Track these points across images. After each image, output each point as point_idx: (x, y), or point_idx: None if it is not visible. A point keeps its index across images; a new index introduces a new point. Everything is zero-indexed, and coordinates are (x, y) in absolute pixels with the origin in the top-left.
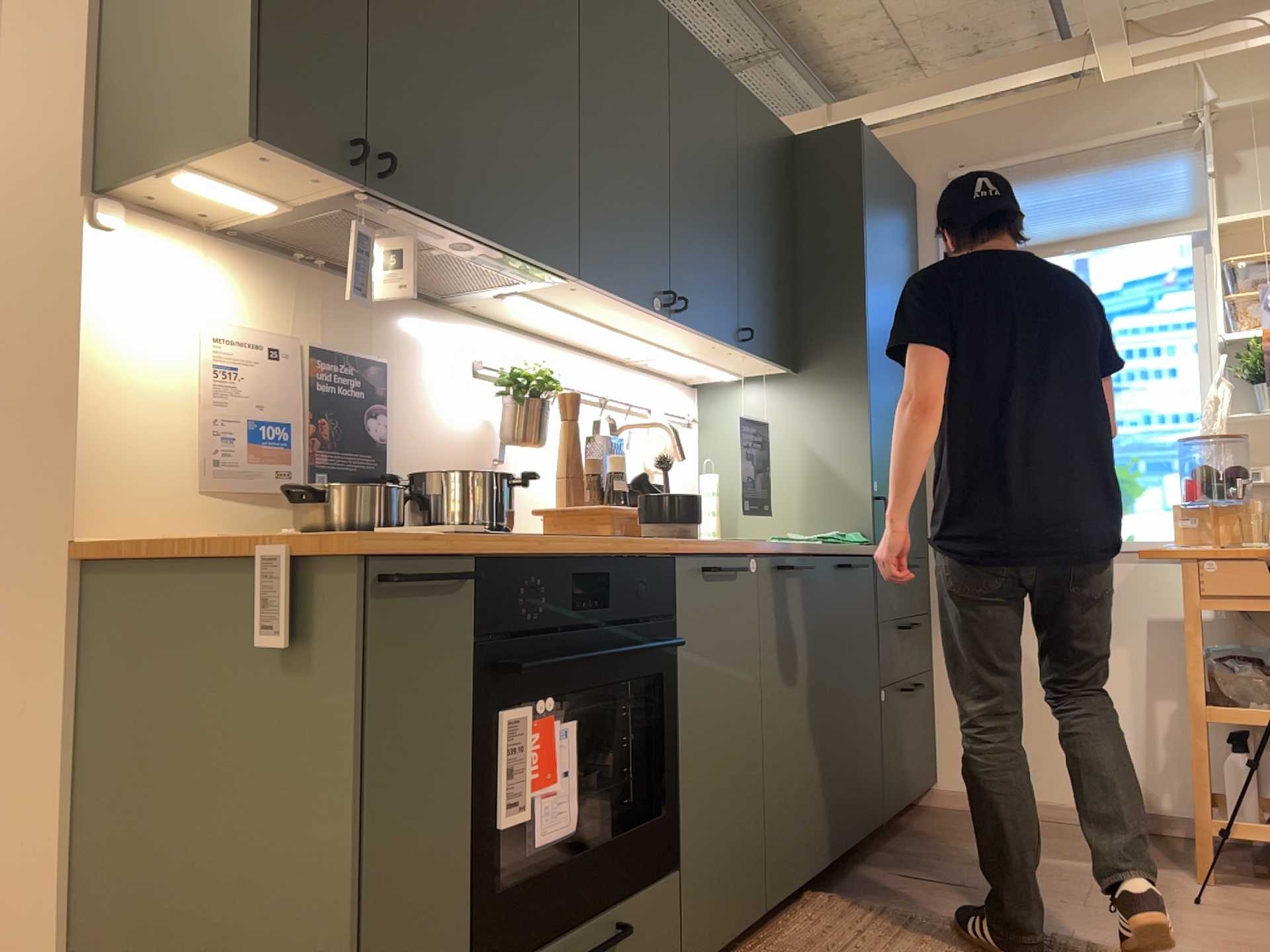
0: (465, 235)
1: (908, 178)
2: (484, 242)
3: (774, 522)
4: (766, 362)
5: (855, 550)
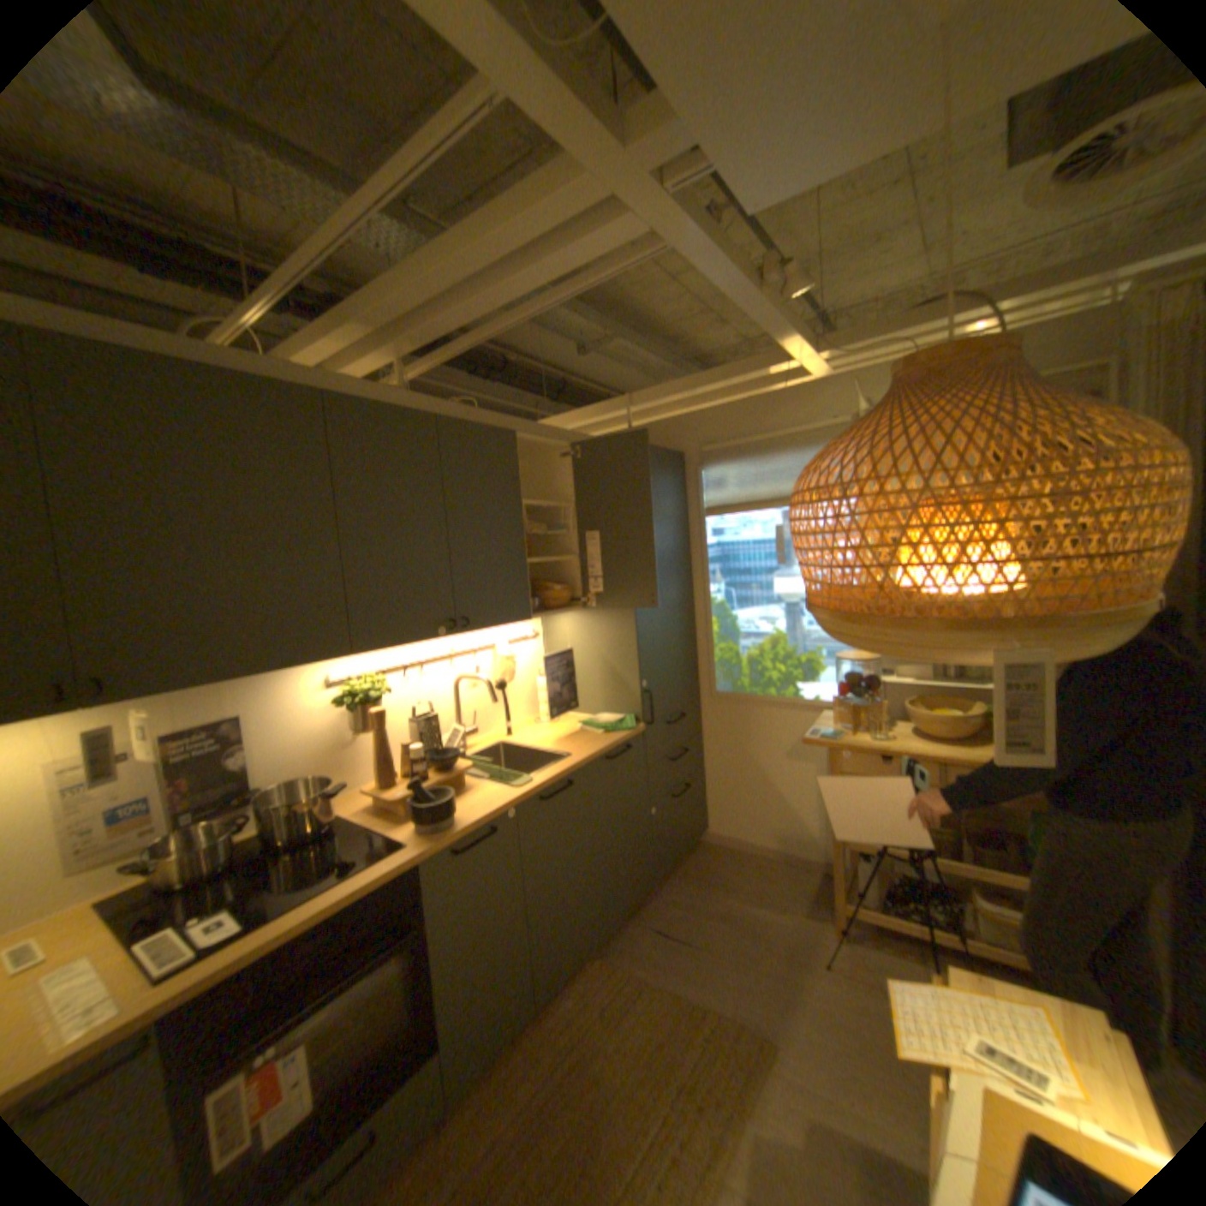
0: (220, 681)
1: (679, 448)
2: (242, 676)
3: (586, 701)
4: (563, 613)
5: (622, 737)
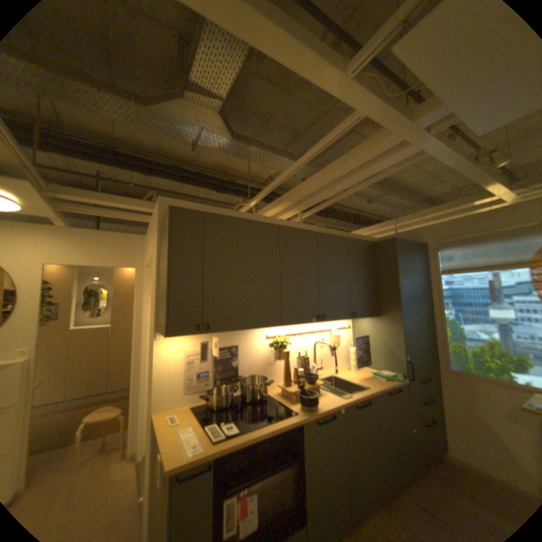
0: (239, 330)
1: (424, 241)
2: (246, 330)
3: (375, 363)
4: (365, 318)
5: (397, 385)
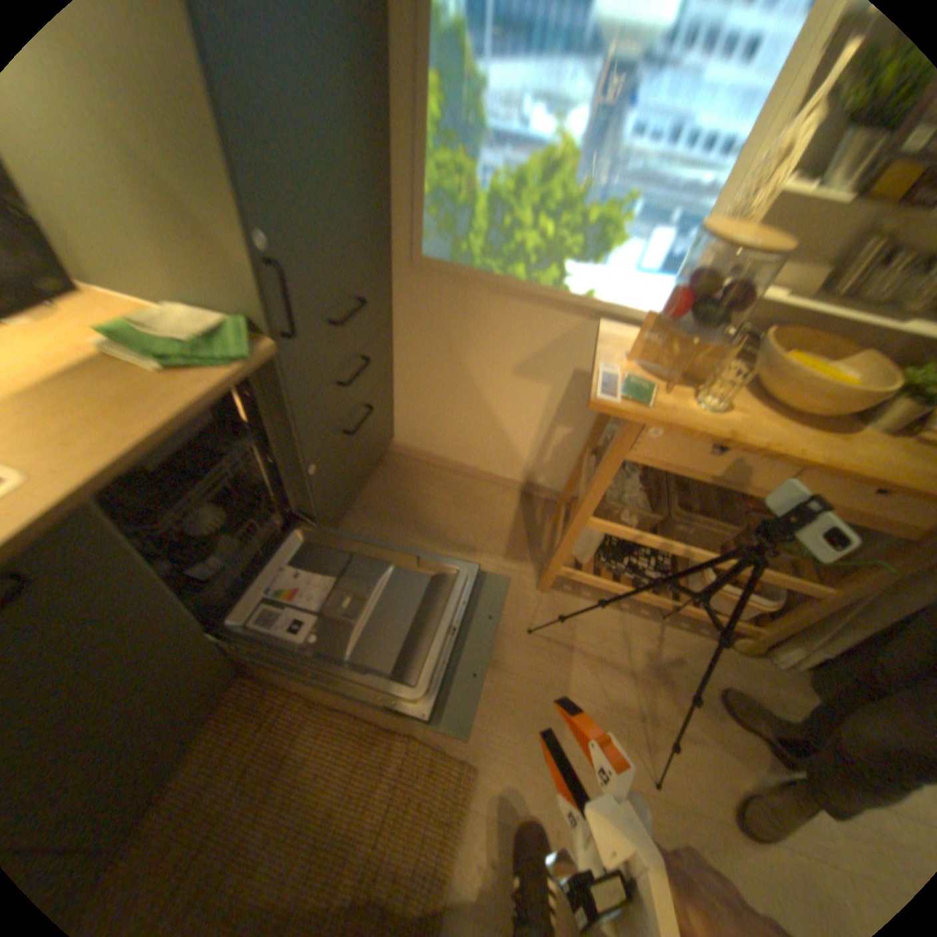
0: None
1: None
2: None
3: (120, 262)
4: None
5: (213, 381)
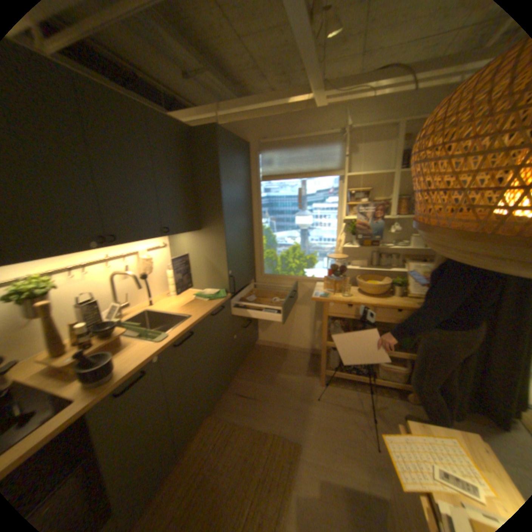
0: None
1: (246, 140)
2: None
3: (196, 283)
4: (182, 233)
5: (218, 302)
